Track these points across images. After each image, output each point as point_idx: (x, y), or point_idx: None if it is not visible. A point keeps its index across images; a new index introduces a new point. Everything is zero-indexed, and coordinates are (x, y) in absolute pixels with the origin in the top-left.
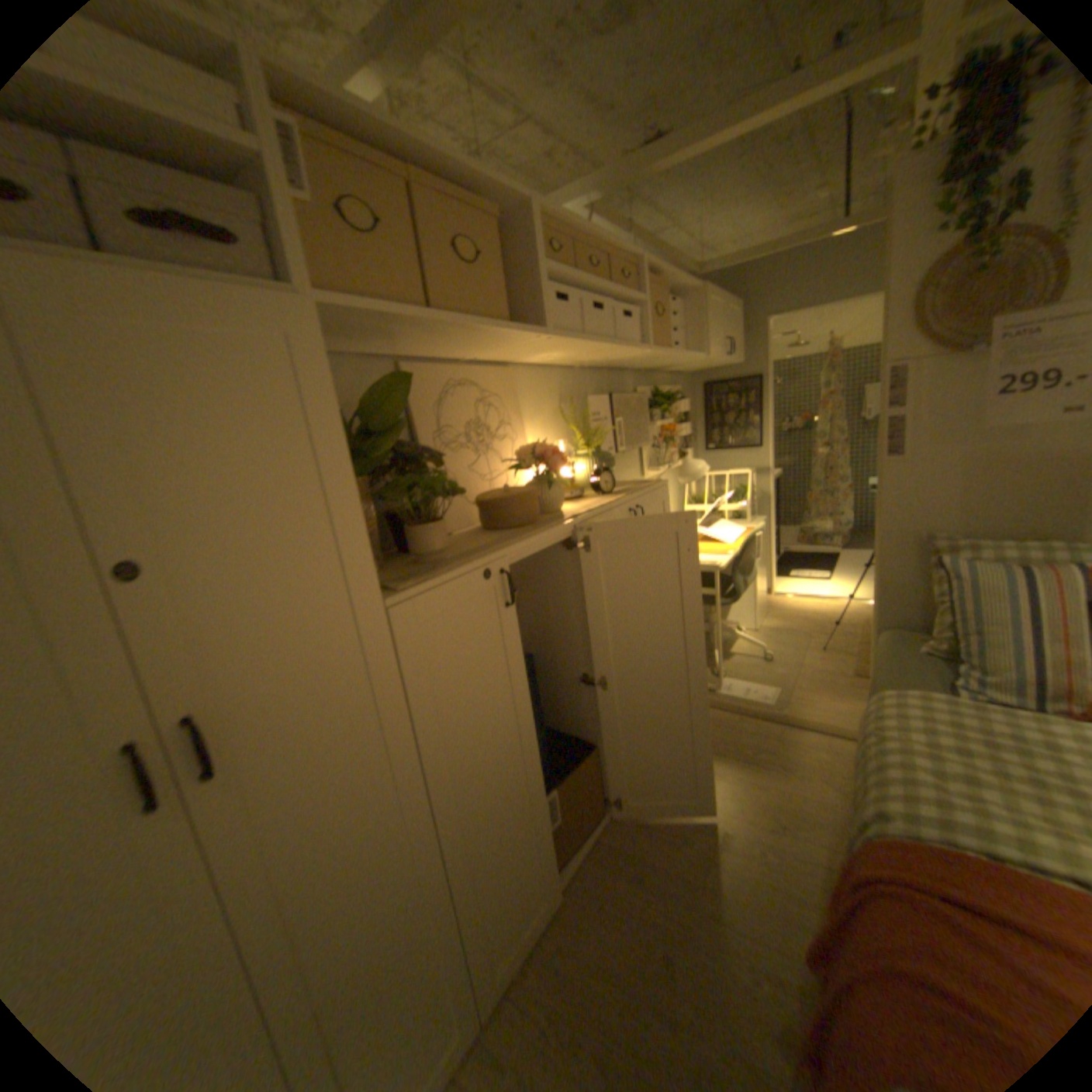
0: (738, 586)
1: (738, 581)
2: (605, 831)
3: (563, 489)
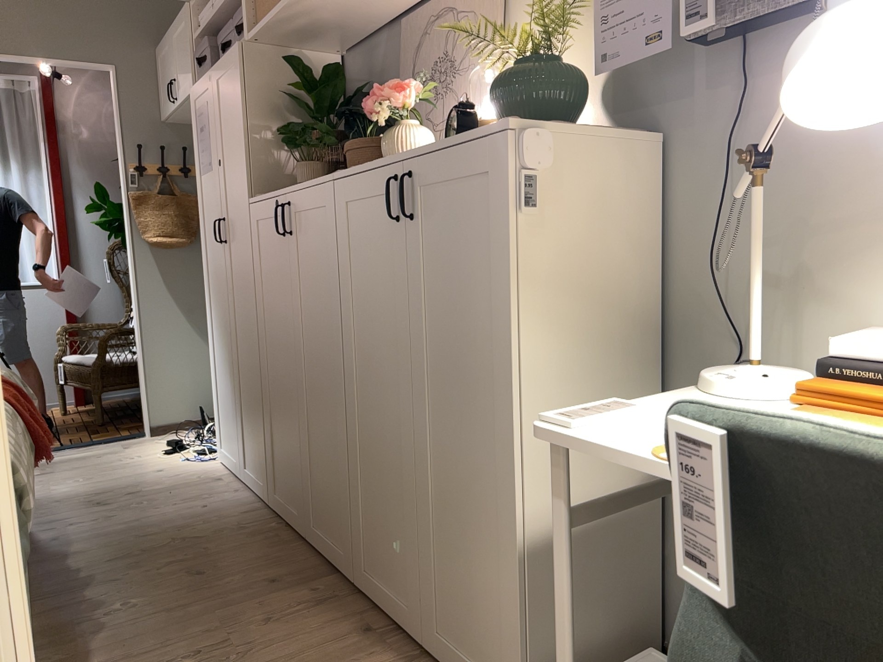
0: (691, 658)
1: (700, 642)
2: (342, 578)
3: (394, 142)
